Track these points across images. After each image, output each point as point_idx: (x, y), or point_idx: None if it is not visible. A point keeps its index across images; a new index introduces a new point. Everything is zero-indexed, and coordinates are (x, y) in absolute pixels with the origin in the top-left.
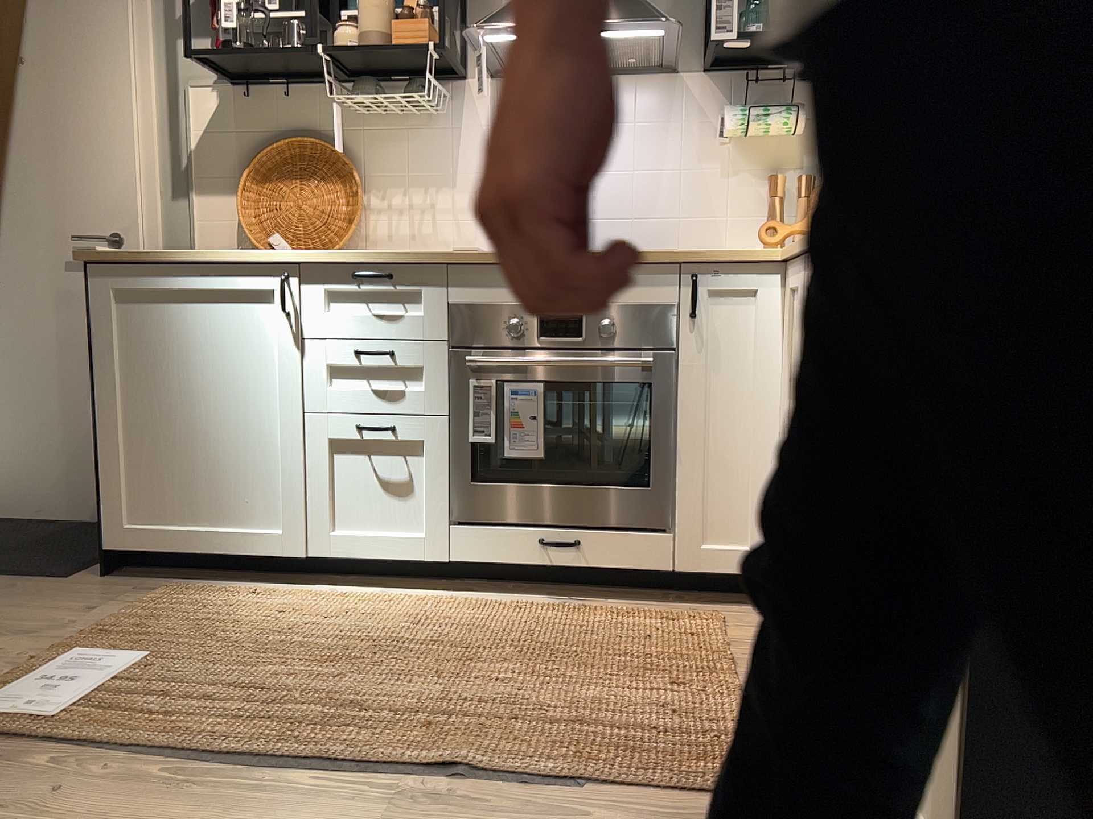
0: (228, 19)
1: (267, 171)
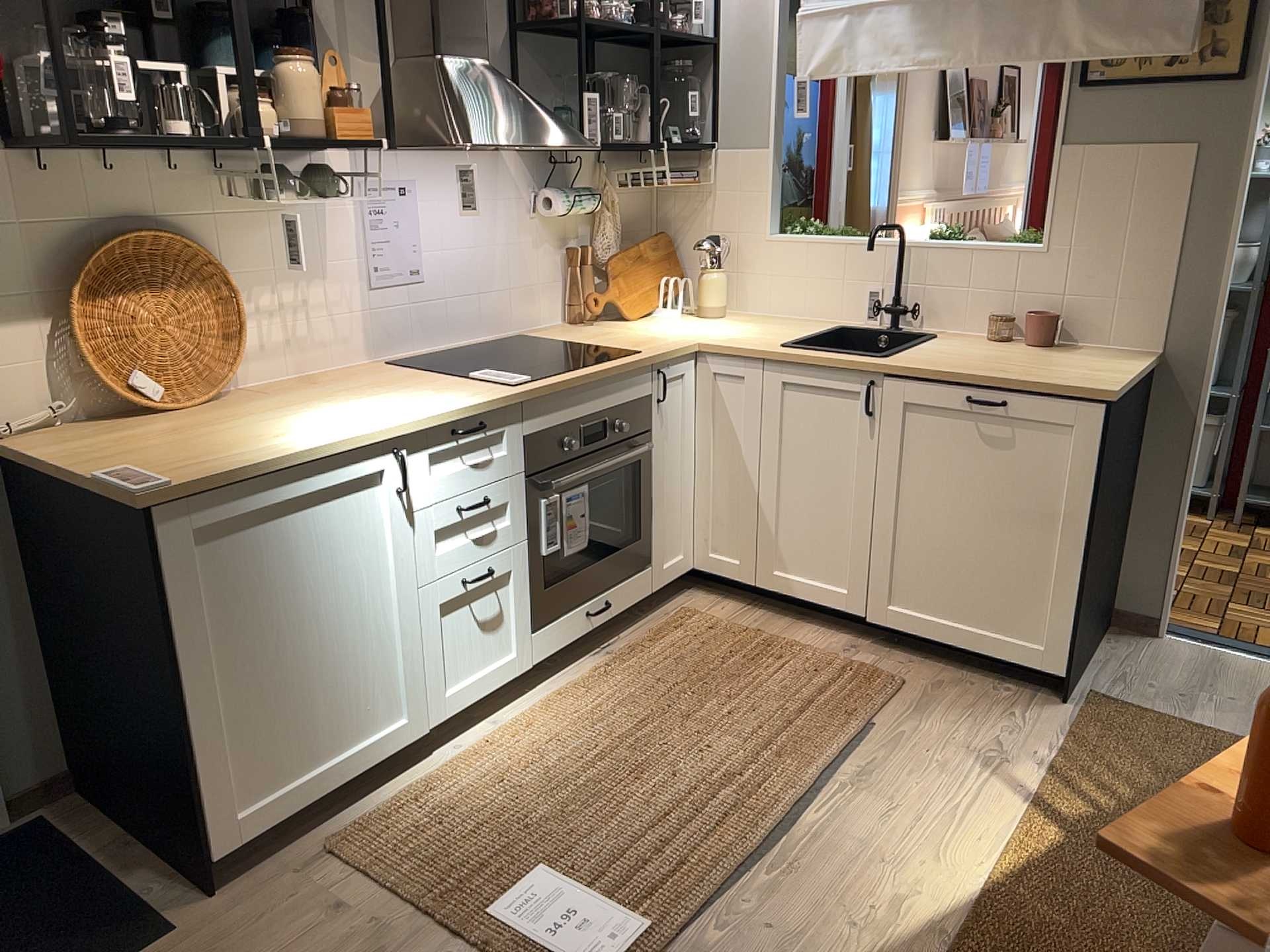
0: (124, 87)
1: (96, 282)
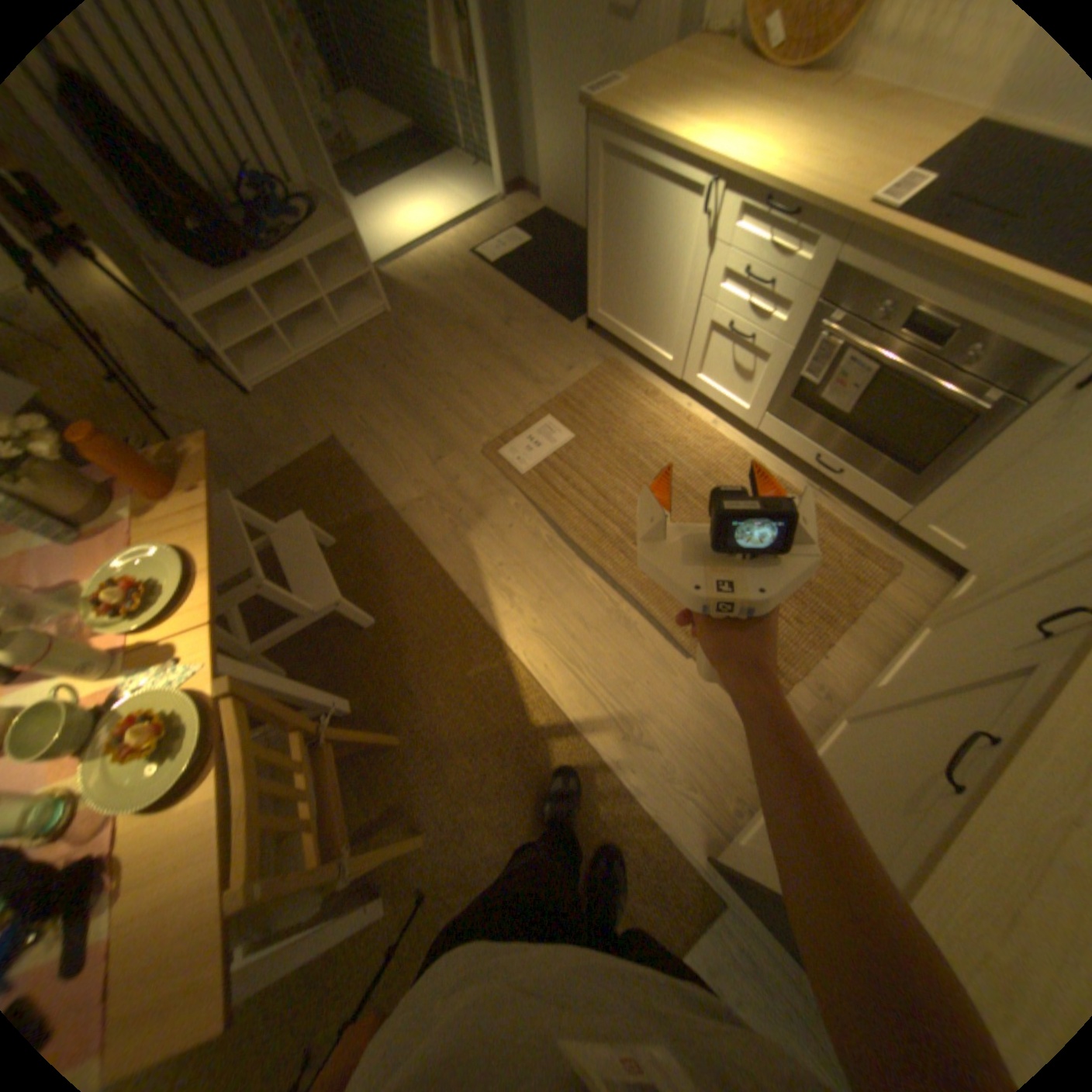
0: None
1: None
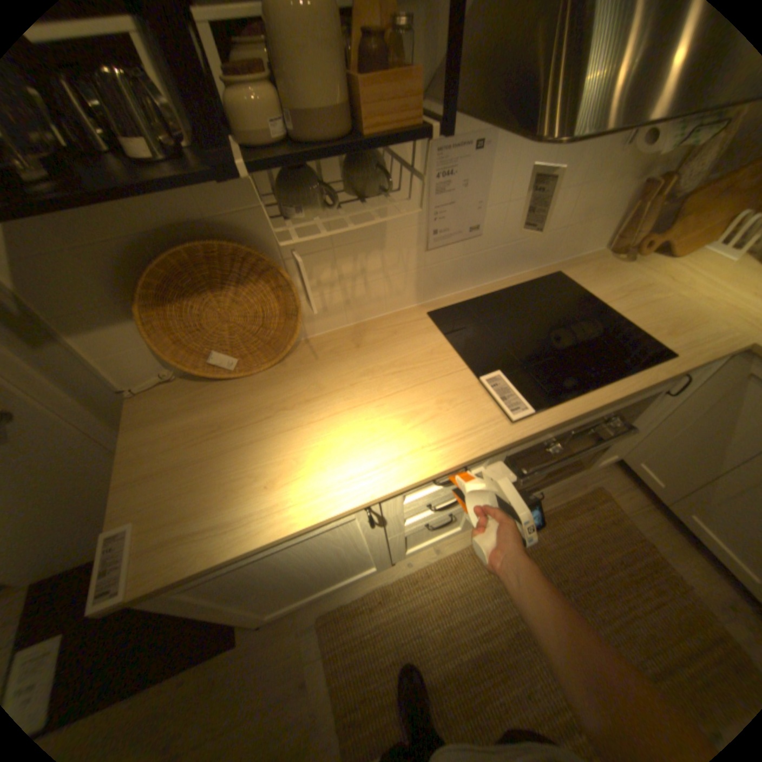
0: None
1: (160, 287)
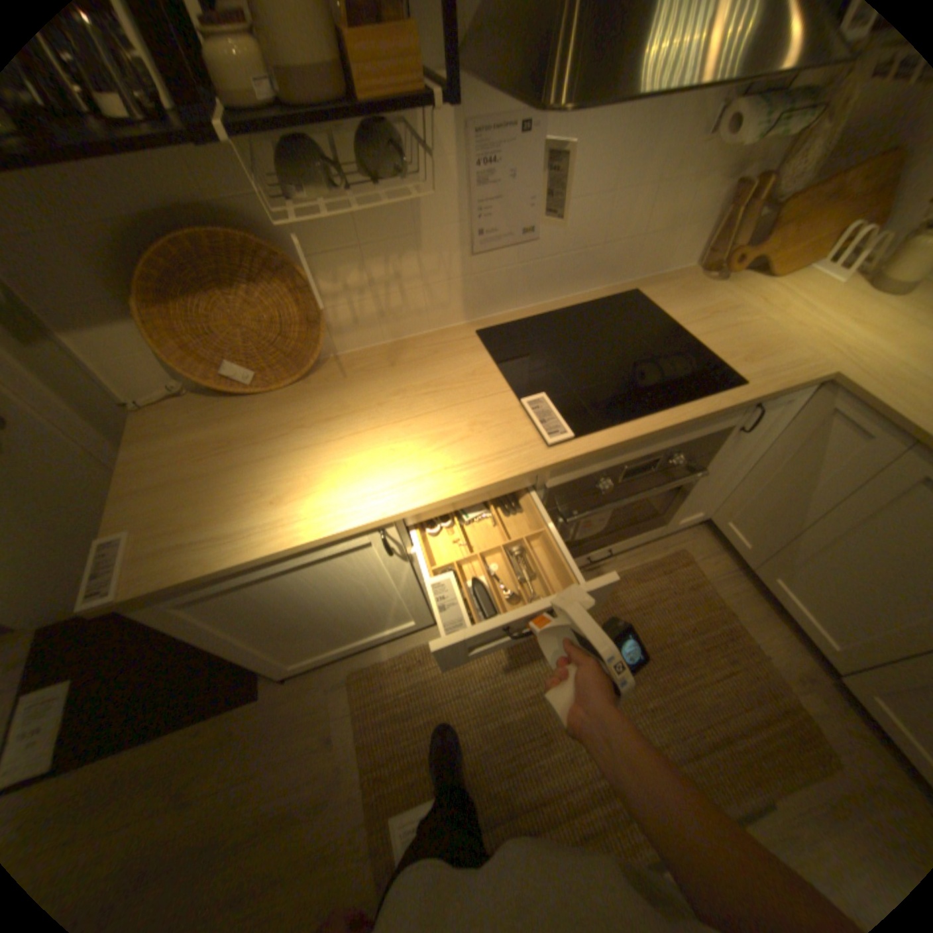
0: None
1: (159, 281)
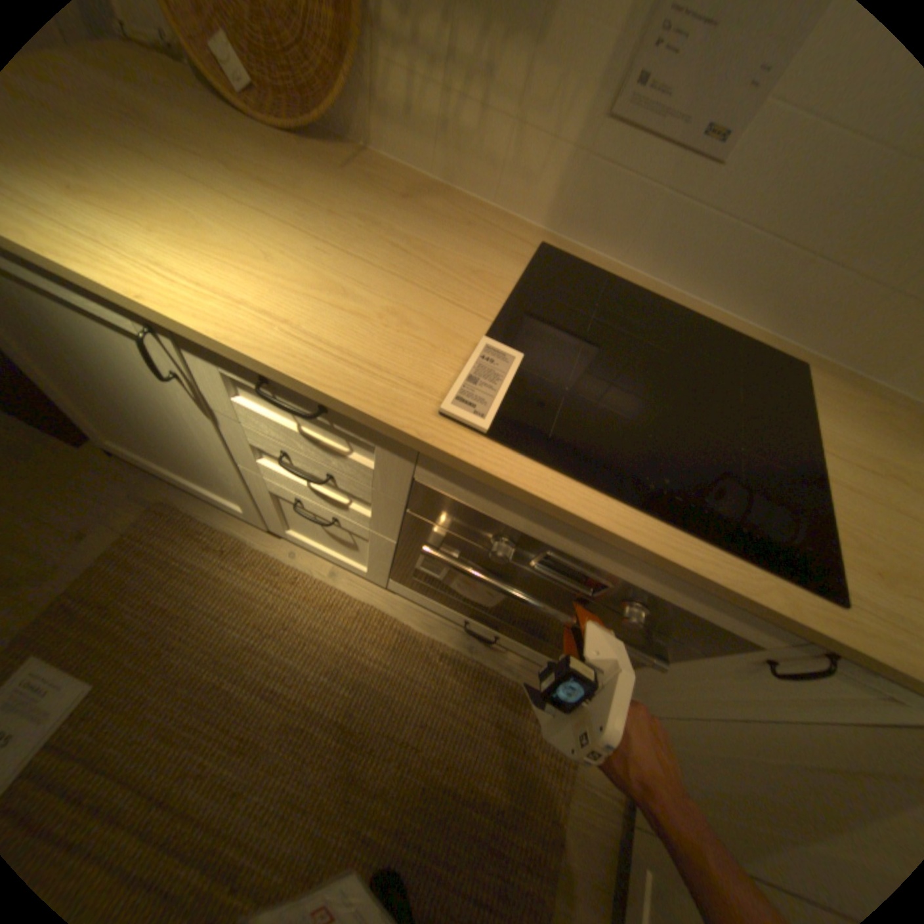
0: None
1: None
